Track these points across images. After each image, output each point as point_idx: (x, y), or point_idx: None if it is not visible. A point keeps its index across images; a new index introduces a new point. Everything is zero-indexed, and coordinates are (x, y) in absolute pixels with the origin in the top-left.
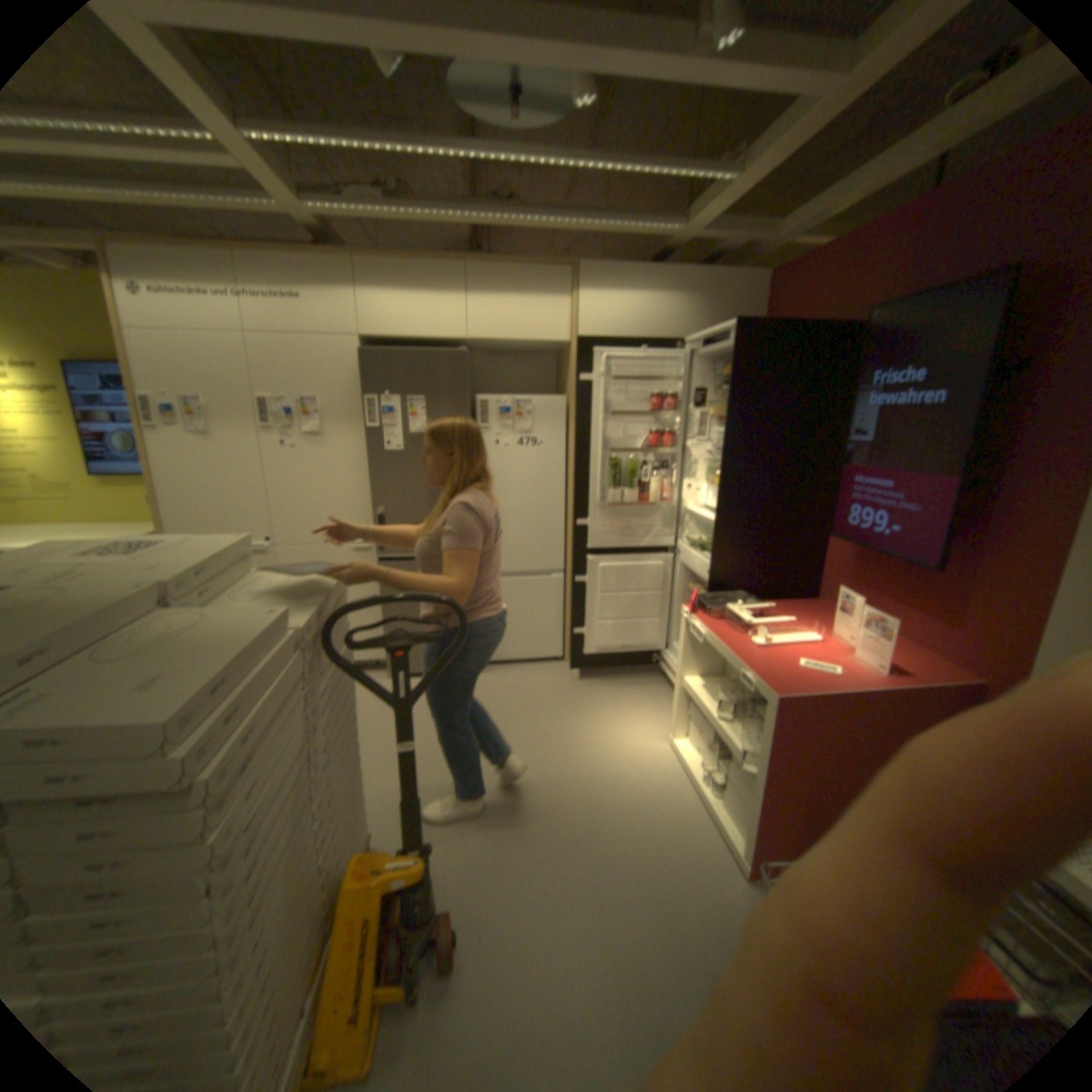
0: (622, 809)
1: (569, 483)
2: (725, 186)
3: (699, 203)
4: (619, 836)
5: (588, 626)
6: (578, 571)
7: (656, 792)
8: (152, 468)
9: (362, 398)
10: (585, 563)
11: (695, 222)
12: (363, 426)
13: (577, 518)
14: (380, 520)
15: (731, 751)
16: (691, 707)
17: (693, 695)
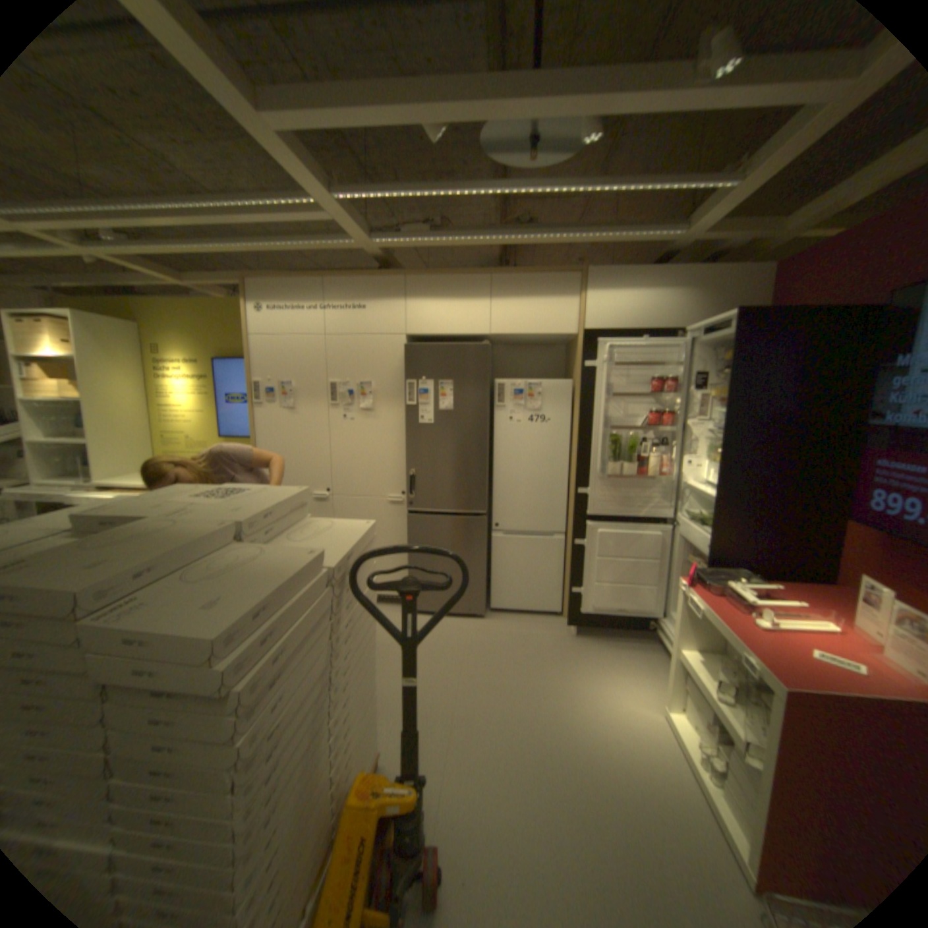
0: (612, 779)
1: (571, 456)
2: (725, 194)
3: (700, 211)
4: (608, 807)
5: (585, 588)
6: (577, 536)
7: (648, 766)
8: (254, 435)
9: (403, 384)
10: (584, 529)
11: (695, 228)
12: (403, 405)
13: (578, 487)
14: (410, 481)
15: (732, 739)
16: (689, 683)
17: (690, 671)
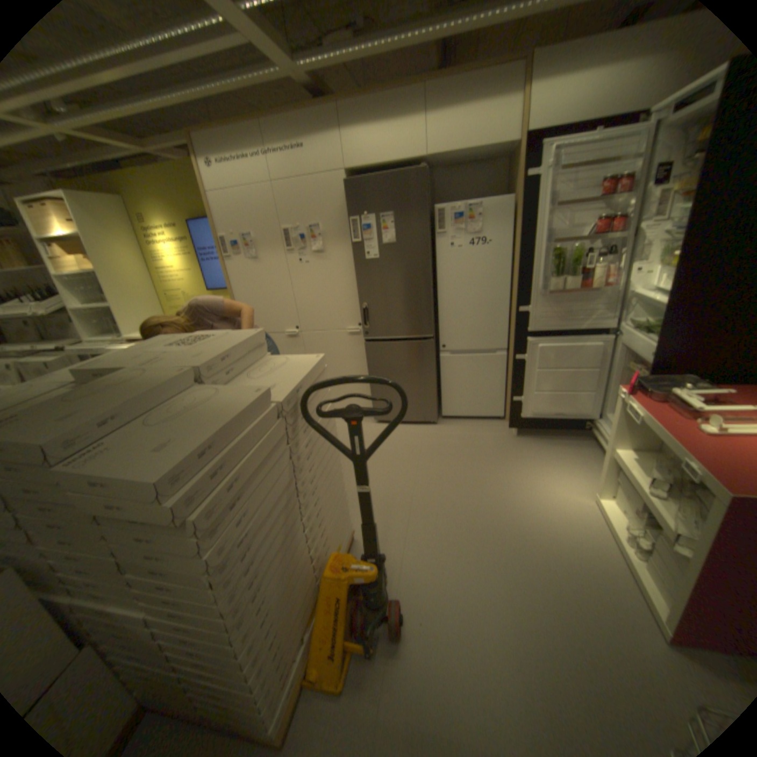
0: (545, 550)
1: (513, 275)
2: None
3: None
4: (540, 572)
5: (525, 396)
6: (518, 351)
7: (578, 541)
8: (230, 286)
9: (348, 221)
10: (525, 345)
11: None
12: (350, 243)
13: (519, 305)
14: (364, 314)
15: (661, 526)
16: (621, 475)
17: (623, 467)
